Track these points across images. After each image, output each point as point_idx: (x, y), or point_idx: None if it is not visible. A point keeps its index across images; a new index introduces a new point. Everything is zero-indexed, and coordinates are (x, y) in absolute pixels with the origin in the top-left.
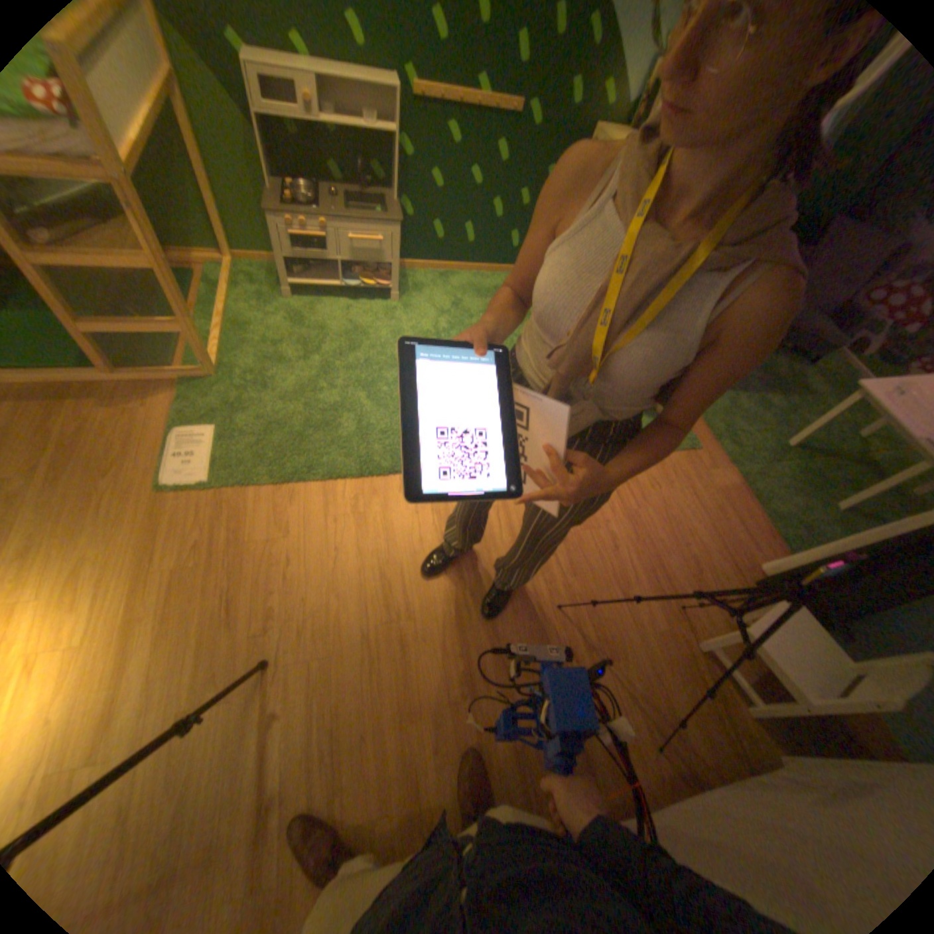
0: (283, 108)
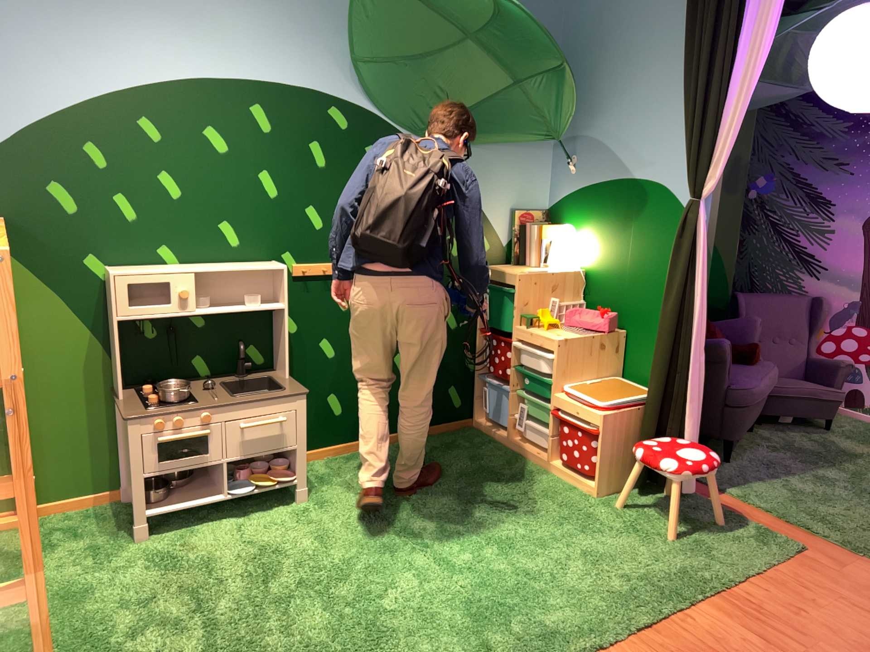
0: (154, 310)
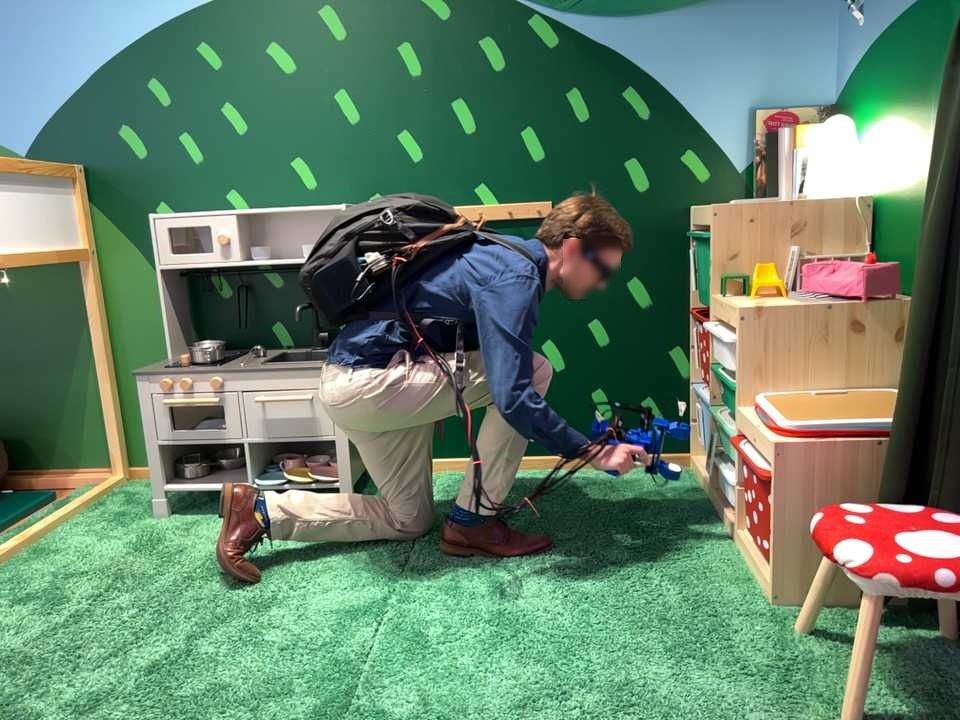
0: (201, 263)
